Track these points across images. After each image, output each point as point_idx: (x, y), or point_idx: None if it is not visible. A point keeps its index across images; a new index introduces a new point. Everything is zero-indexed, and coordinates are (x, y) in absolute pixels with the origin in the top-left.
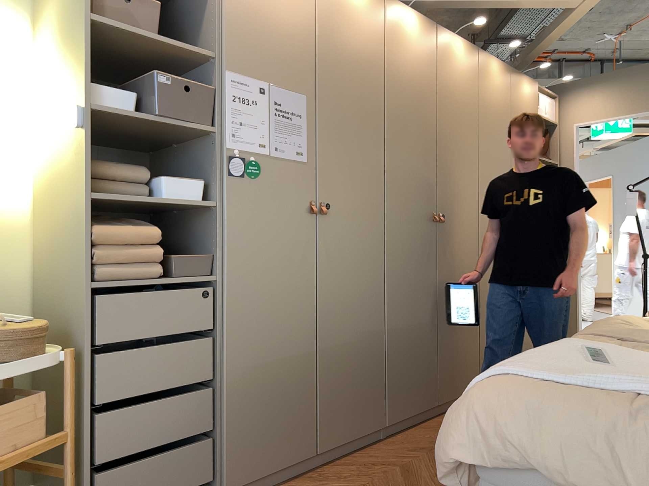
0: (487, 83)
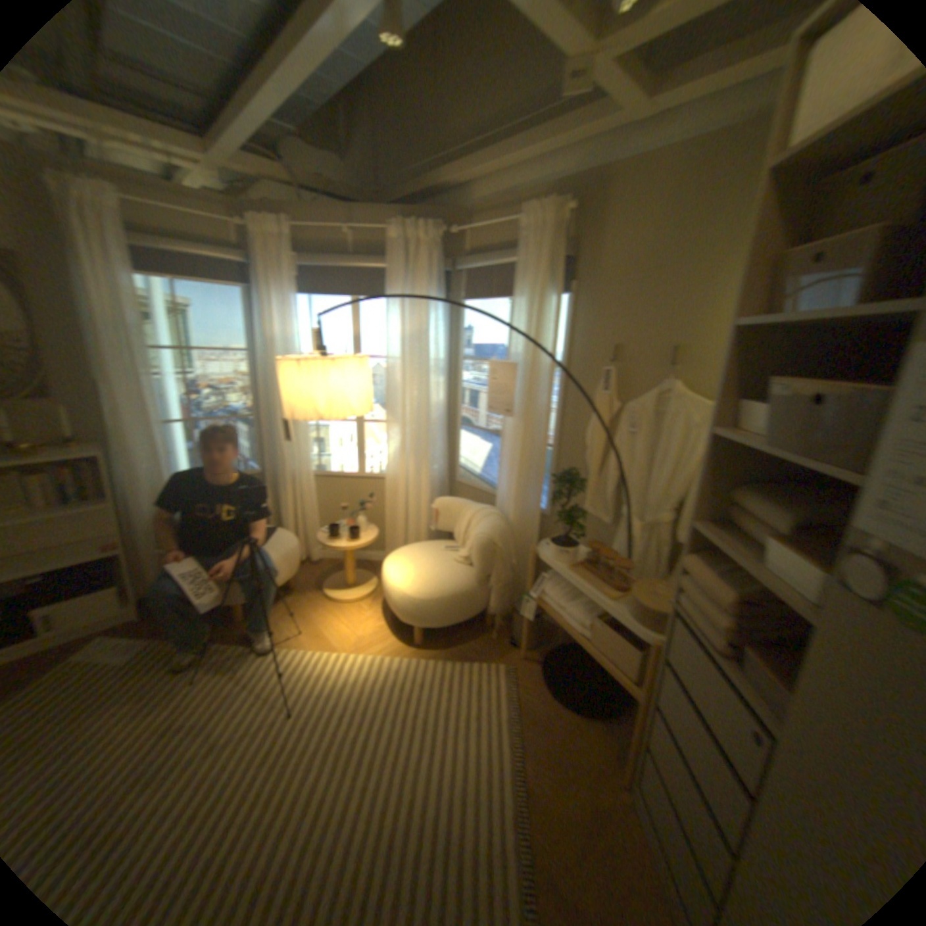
0: None
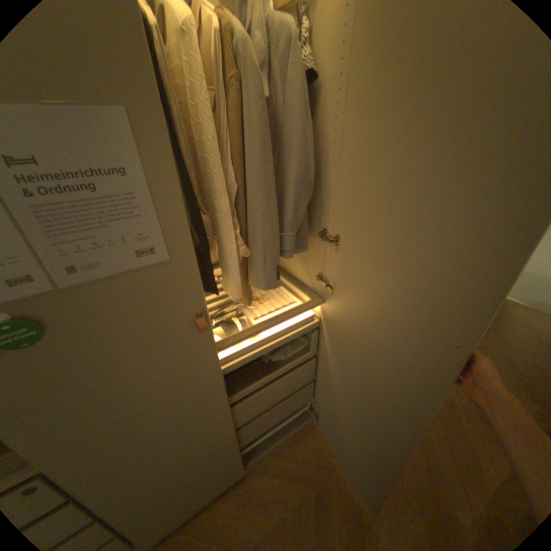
0: None
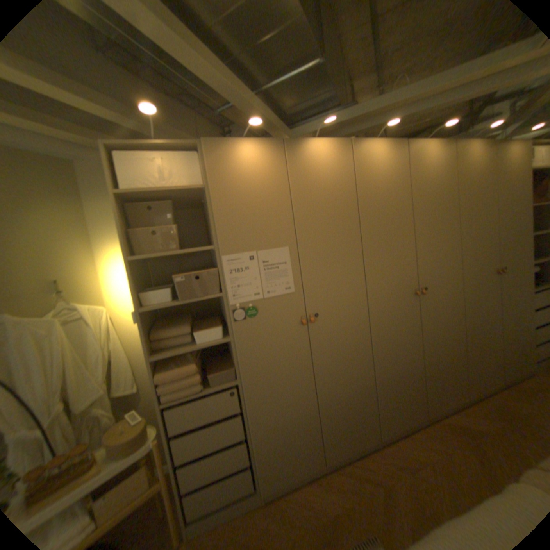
0: (475, 162)
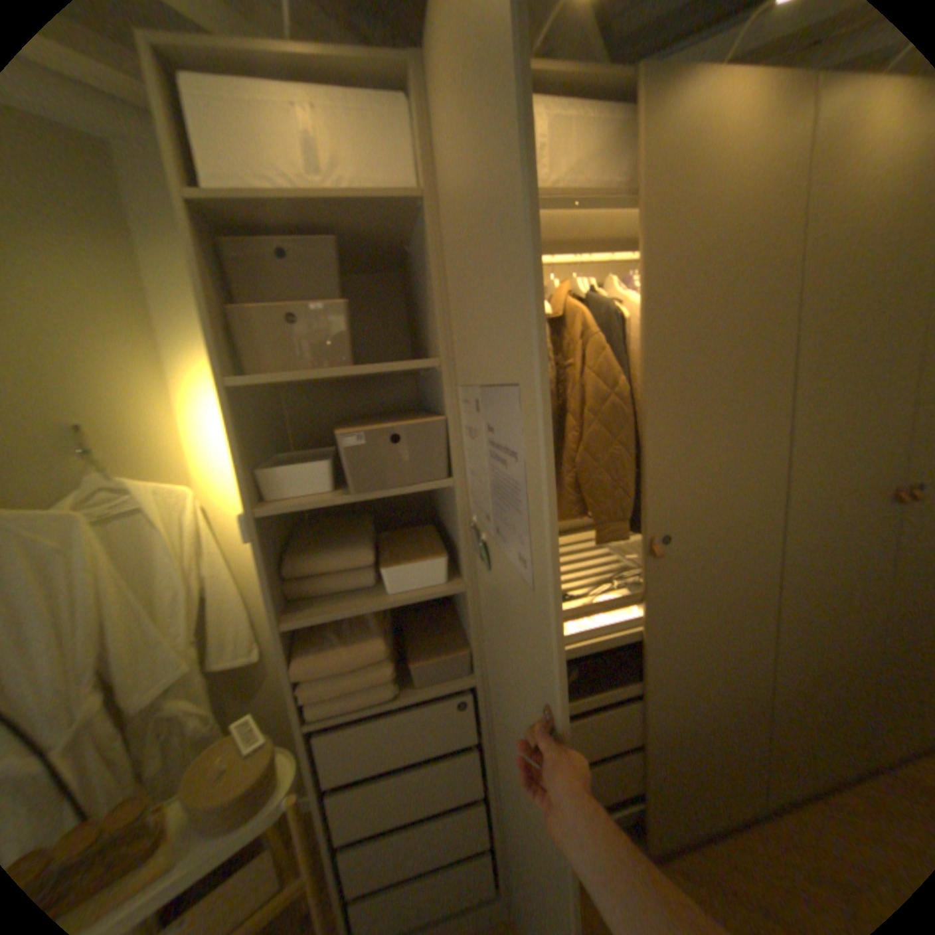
0: None
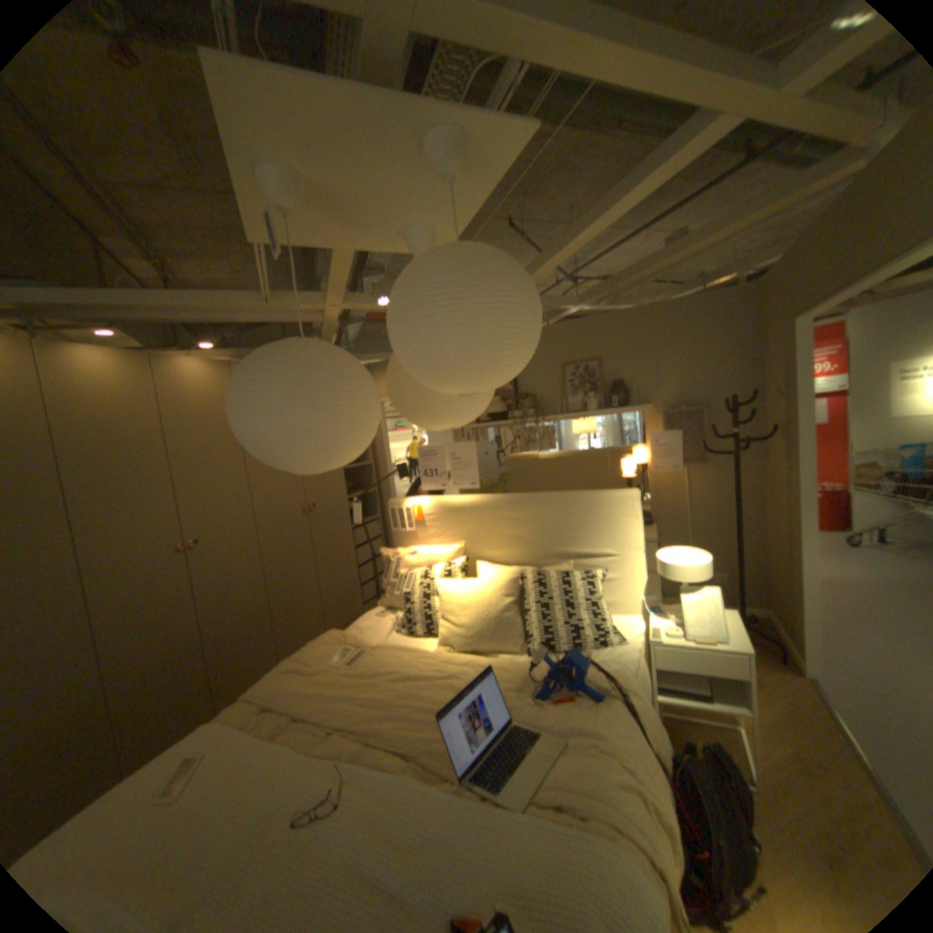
0: None
